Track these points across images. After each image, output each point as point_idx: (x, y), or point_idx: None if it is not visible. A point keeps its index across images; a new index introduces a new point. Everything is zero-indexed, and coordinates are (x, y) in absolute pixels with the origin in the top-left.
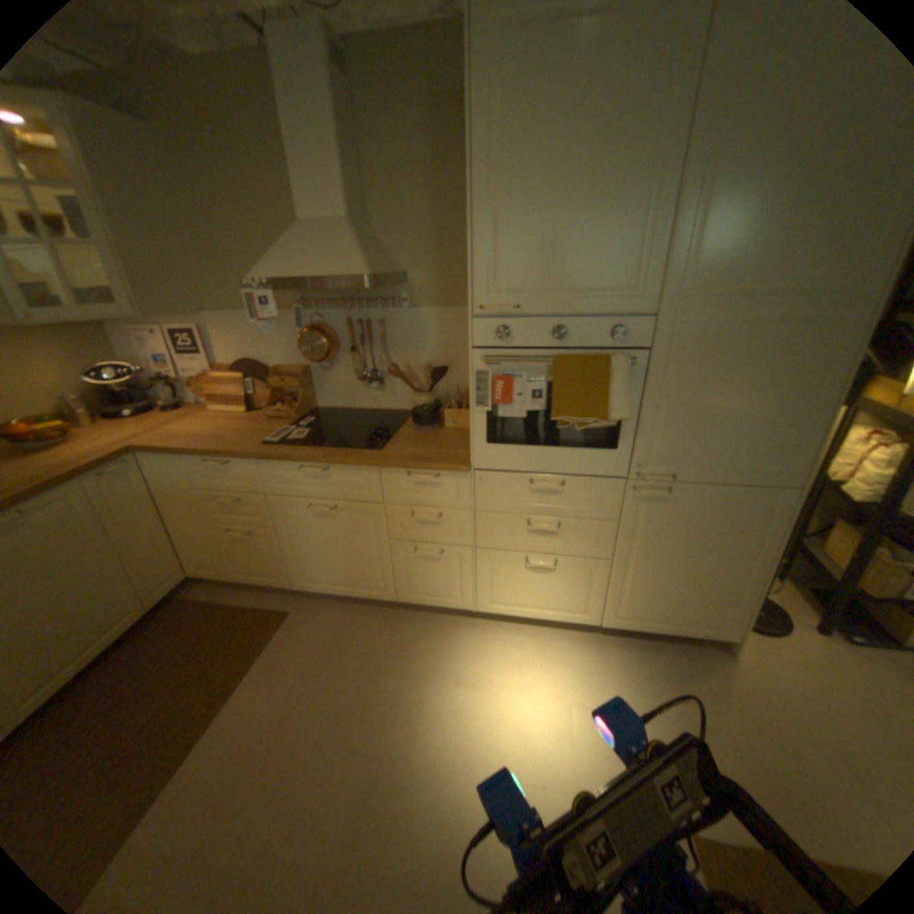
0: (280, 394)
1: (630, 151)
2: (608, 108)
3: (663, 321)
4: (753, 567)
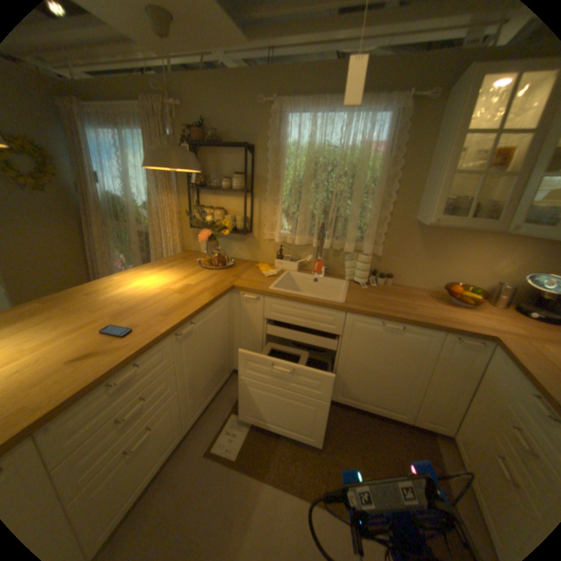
0: None
1: None
2: None
3: None
4: None
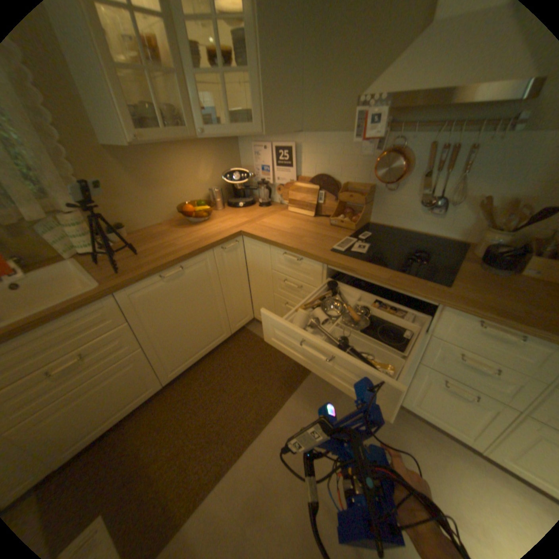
0: (343, 205)
1: None
2: None
3: None
4: None
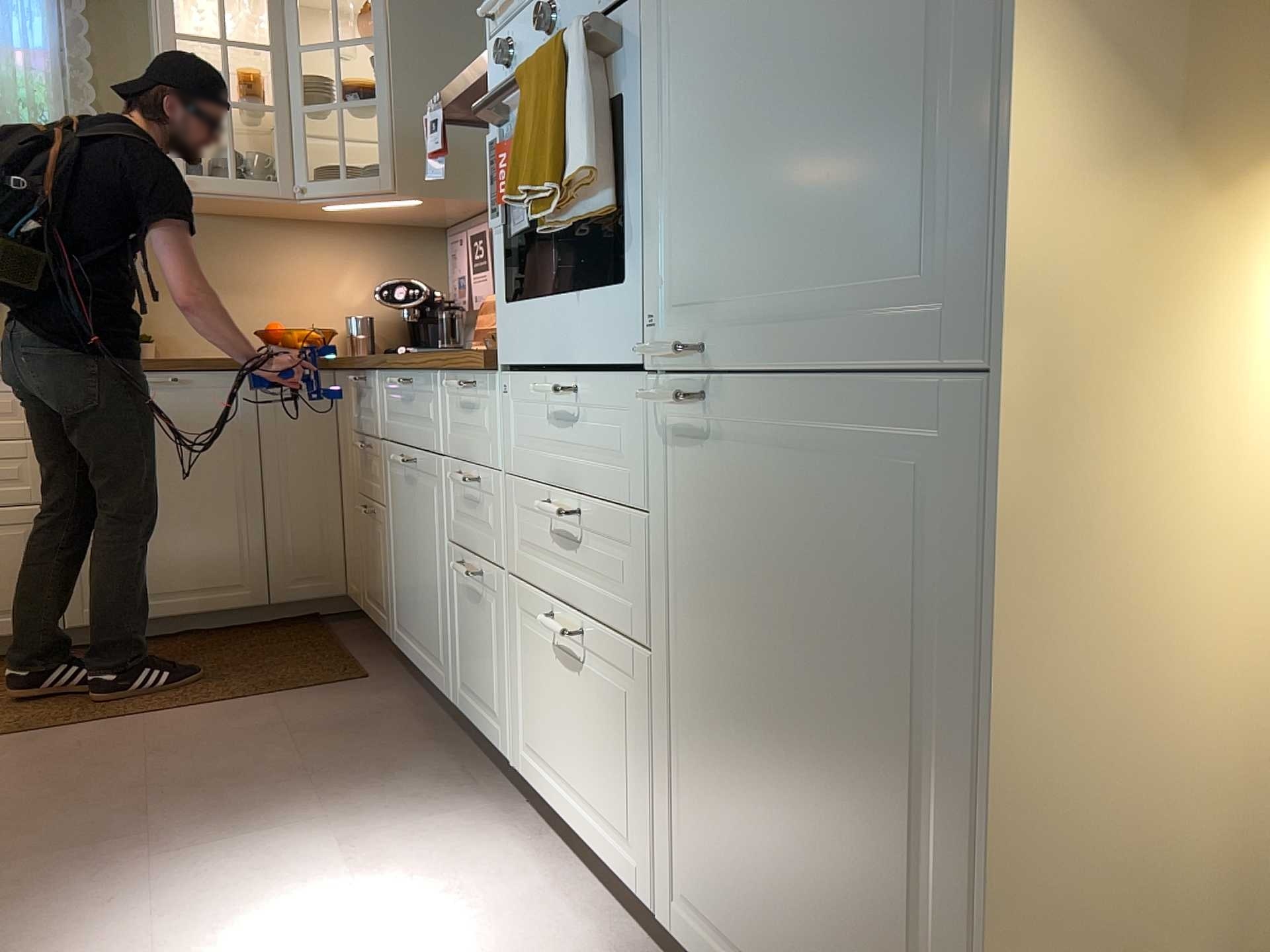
0: None
1: None
2: None
3: None
4: (952, 799)
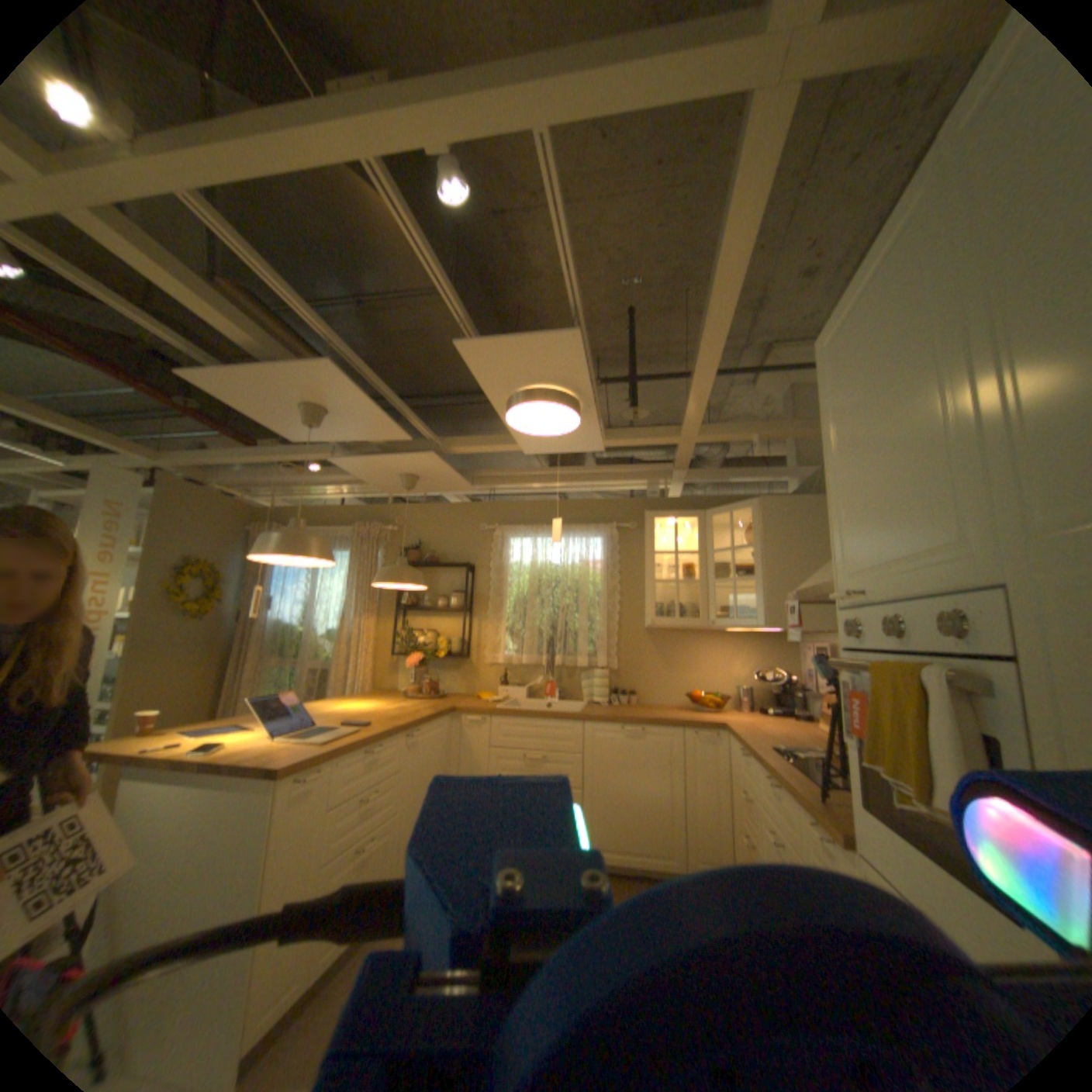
0: None
1: (909, 372)
2: (885, 347)
3: (1007, 597)
4: None
